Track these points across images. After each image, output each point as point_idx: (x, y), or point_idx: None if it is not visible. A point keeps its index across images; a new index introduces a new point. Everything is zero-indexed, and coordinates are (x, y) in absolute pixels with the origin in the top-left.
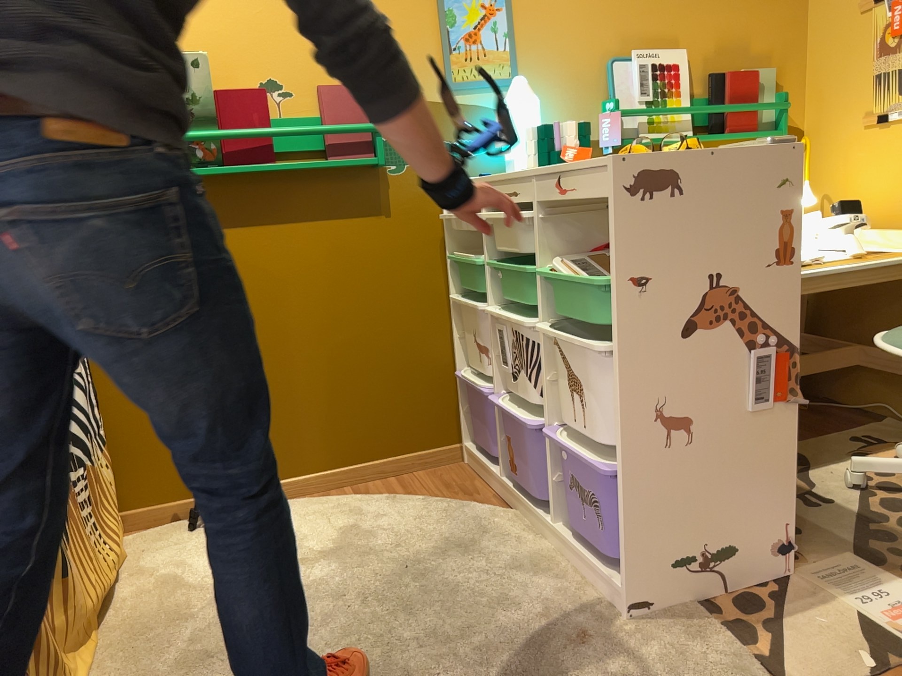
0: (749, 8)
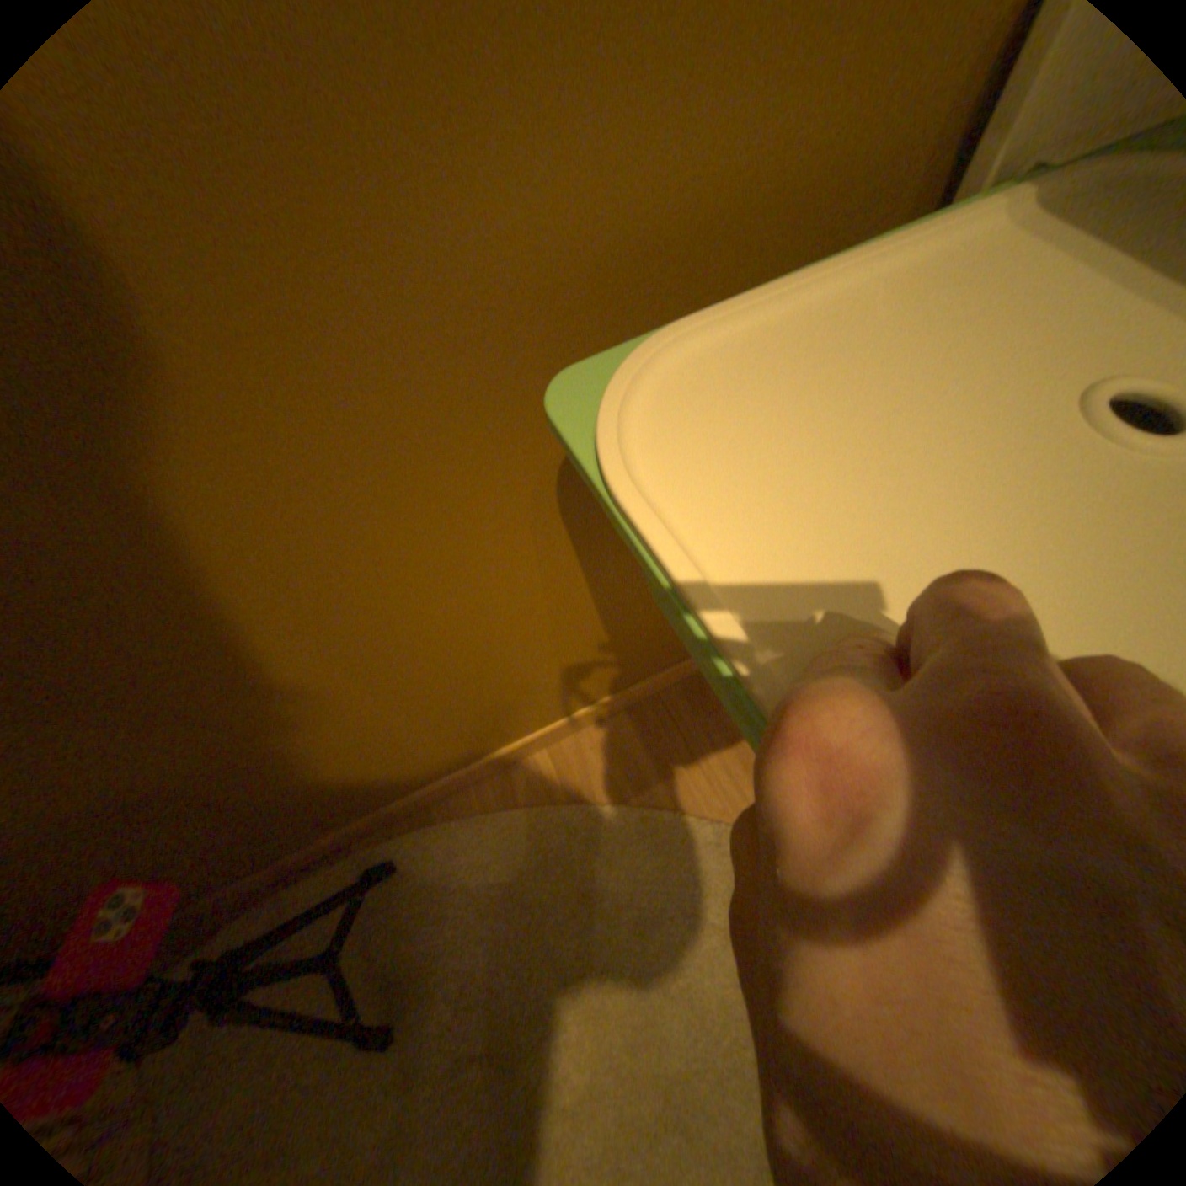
0: None
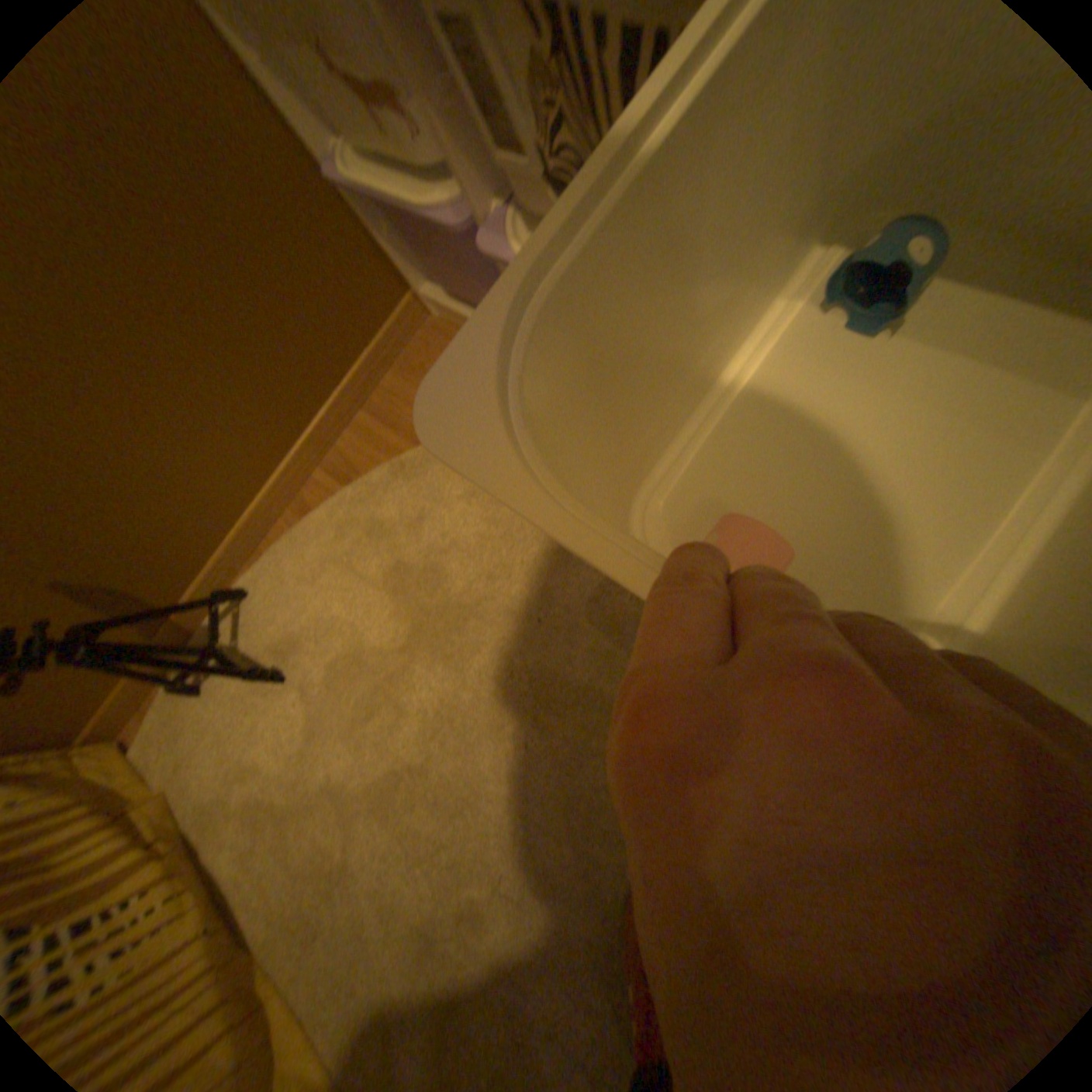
0: None
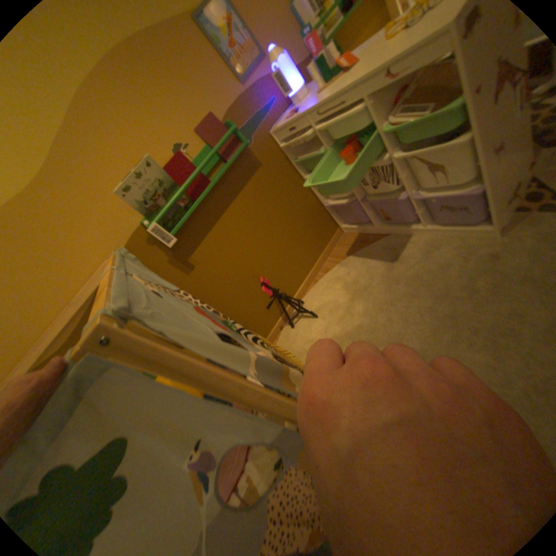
0: None
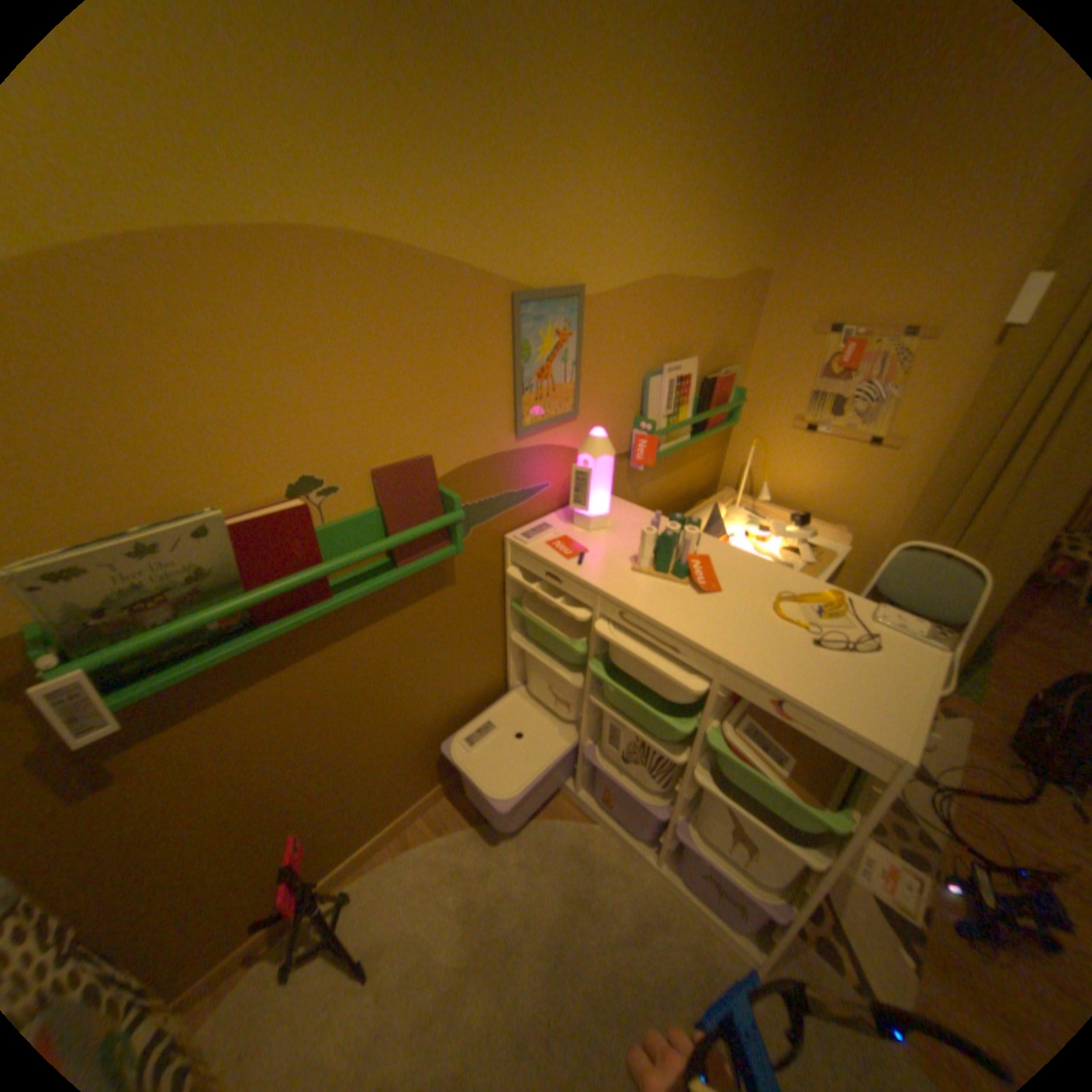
0: (737, 308)
